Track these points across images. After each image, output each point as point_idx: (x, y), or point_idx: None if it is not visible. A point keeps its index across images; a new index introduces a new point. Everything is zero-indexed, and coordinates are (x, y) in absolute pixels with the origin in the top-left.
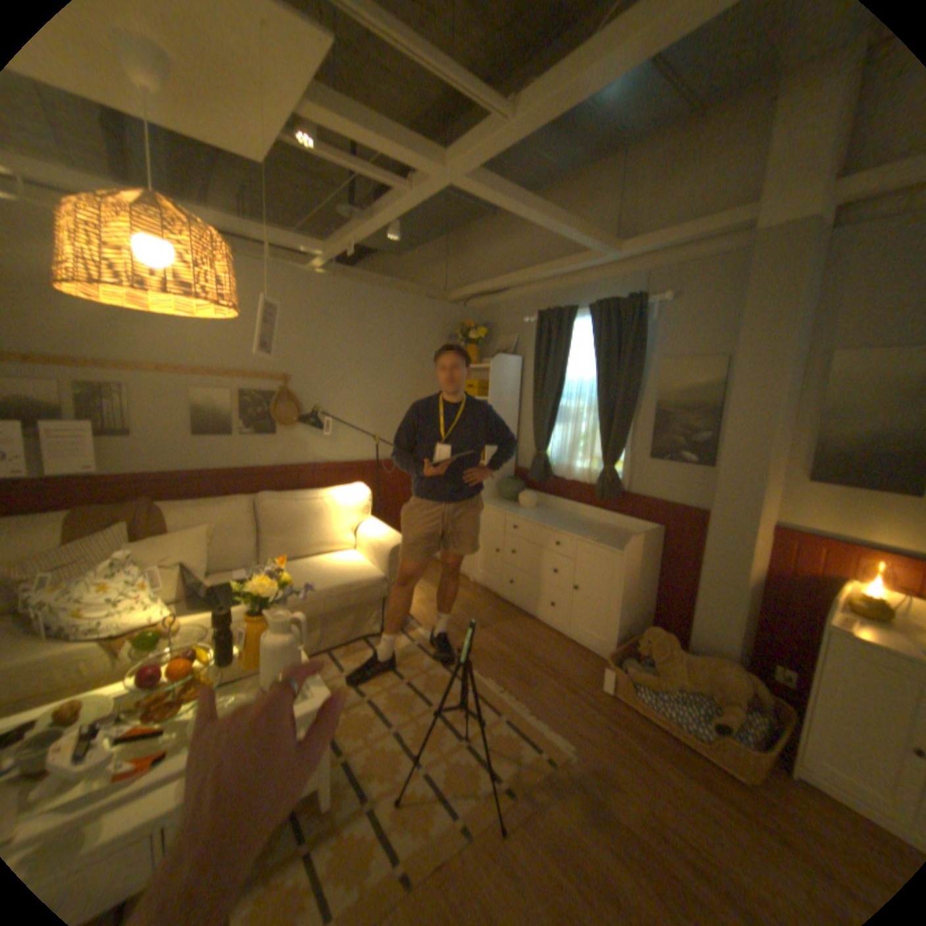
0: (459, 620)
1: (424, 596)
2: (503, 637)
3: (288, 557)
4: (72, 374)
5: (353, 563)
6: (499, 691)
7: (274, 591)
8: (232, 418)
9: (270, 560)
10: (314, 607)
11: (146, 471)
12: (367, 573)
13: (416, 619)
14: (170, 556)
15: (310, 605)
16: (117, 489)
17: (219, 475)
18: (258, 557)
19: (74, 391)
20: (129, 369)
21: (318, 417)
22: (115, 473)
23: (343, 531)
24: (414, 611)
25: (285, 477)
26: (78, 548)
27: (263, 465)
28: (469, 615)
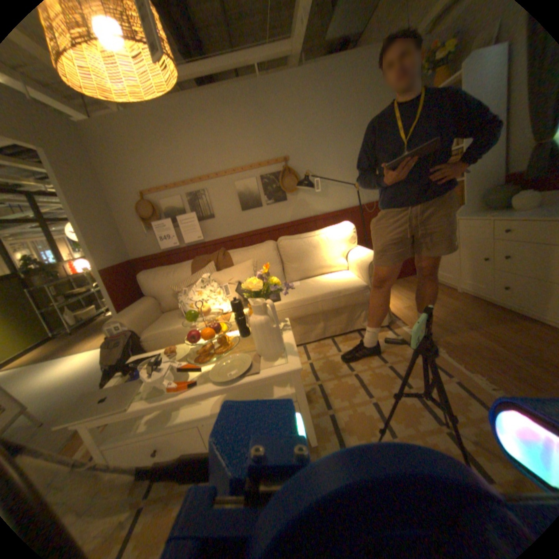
0: (445, 321)
1: (411, 302)
2: (498, 337)
3: (302, 275)
4: (184, 187)
5: (344, 277)
6: (492, 386)
7: (267, 287)
8: (260, 193)
9: (291, 277)
10: (314, 305)
11: (226, 234)
12: (353, 282)
13: (402, 319)
14: (233, 276)
15: (311, 303)
16: (216, 246)
17: (260, 231)
18: (284, 277)
19: (187, 196)
20: (205, 177)
21: (312, 179)
22: (213, 237)
23: (336, 255)
24: (401, 313)
25: (298, 226)
26: (196, 274)
27: (283, 220)
28: (457, 318)
